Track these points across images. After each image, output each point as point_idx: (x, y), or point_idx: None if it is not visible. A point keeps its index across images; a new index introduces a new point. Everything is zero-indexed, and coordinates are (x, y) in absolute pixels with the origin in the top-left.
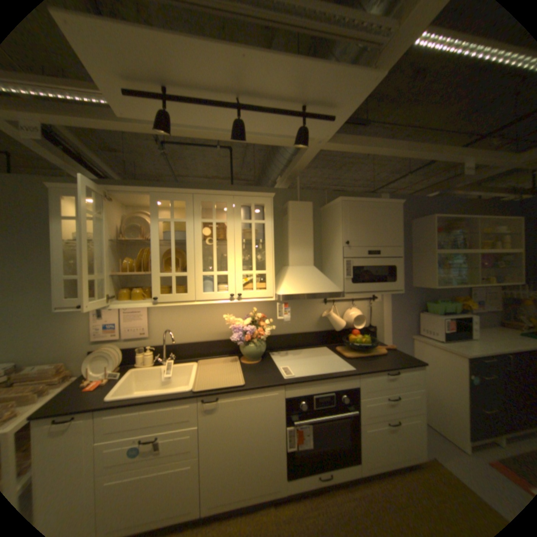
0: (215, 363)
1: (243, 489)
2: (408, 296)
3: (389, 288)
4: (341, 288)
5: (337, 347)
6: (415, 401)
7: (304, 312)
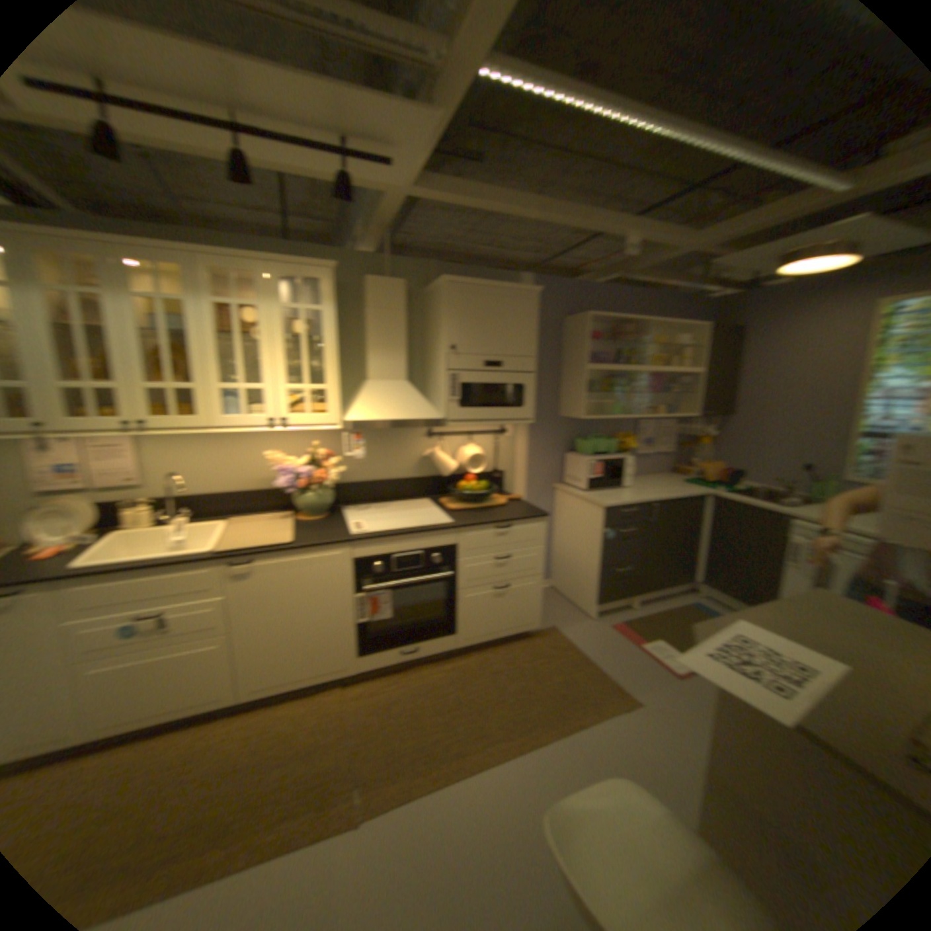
0: (259, 520)
1: (299, 667)
2: (553, 430)
3: (514, 416)
4: (446, 414)
5: (445, 497)
6: (532, 558)
7: (400, 450)
